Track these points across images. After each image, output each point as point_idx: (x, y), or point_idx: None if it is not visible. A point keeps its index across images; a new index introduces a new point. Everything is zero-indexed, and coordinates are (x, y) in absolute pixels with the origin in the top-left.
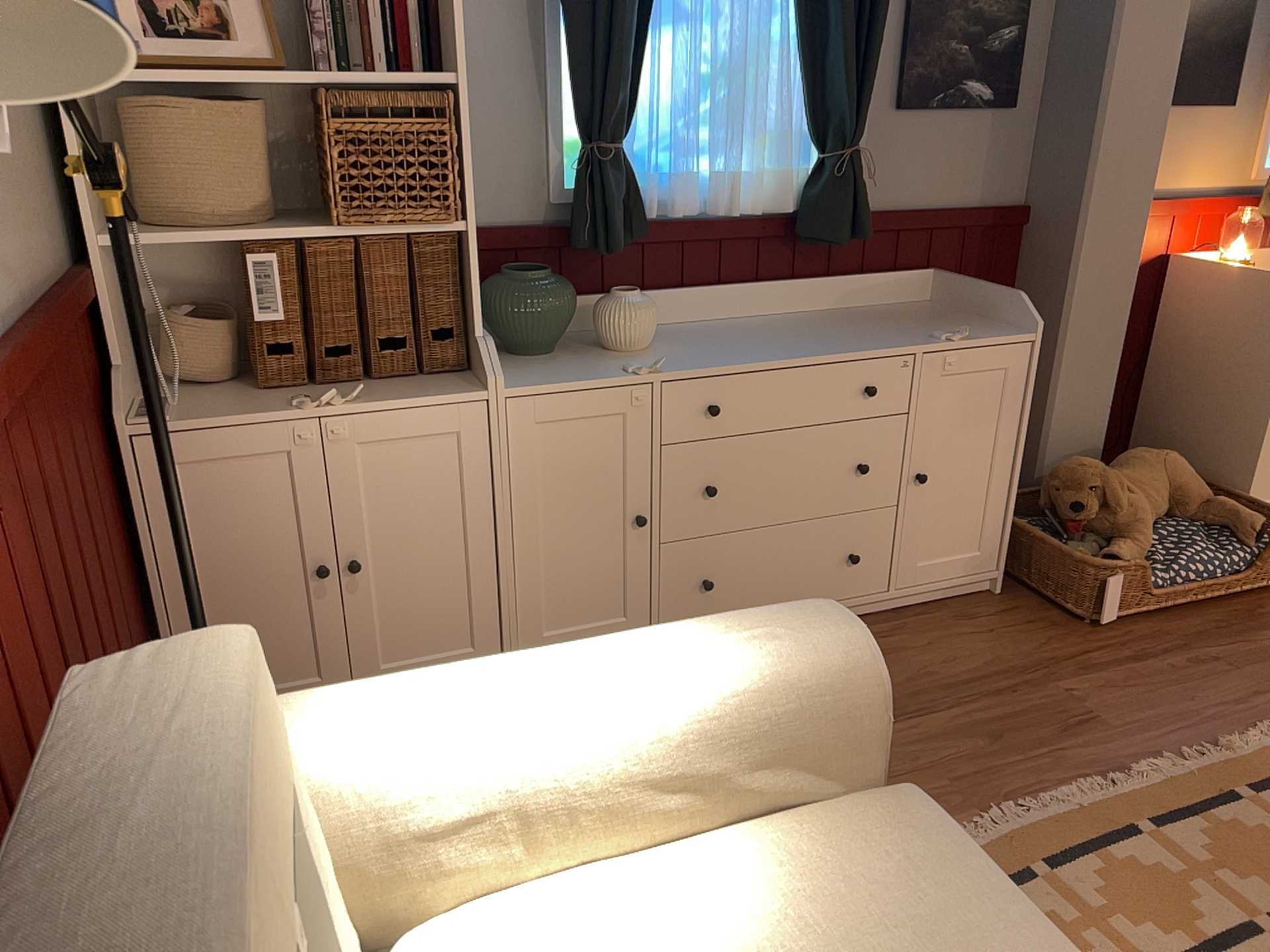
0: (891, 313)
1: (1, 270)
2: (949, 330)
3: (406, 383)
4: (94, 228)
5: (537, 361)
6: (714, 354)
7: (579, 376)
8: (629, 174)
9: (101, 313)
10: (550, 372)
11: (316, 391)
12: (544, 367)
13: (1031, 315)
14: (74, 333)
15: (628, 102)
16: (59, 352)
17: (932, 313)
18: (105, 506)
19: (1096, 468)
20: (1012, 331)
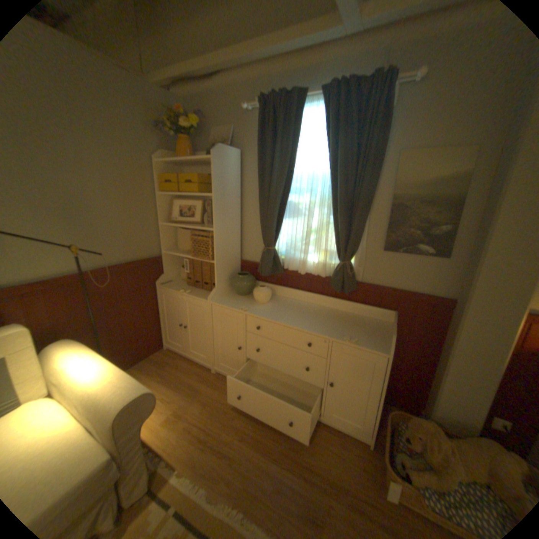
0: (362, 321)
1: (111, 256)
2: (356, 337)
3: (206, 292)
4: (163, 248)
5: (236, 297)
6: (272, 312)
7: (231, 304)
8: (276, 255)
9: (163, 263)
10: (230, 301)
11: (192, 288)
12: (233, 299)
13: (394, 347)
14: (147, 266)
15: (273, 237)
16: (132, 270)
17: (377, 328)
18: (145, 297)
19: (429, 431)
20: (384, 349)
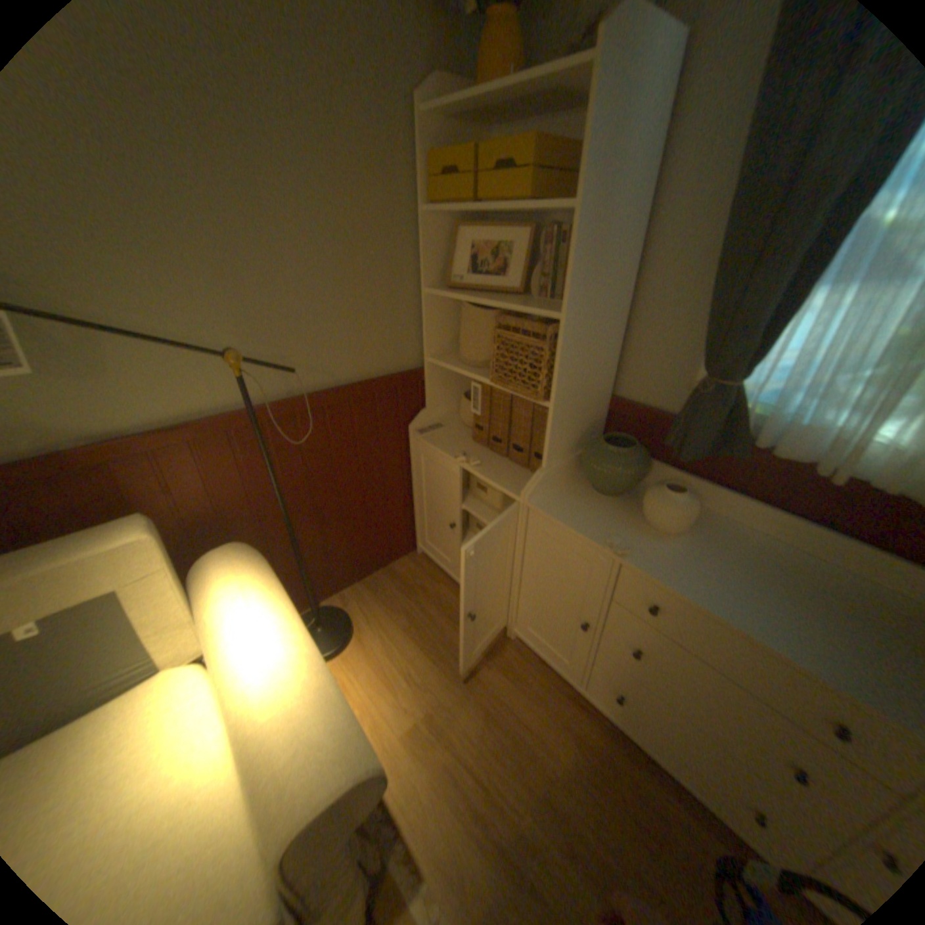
0: None
1: (321, 370)
2: None
3: (515, 470)
4: (429, 352)
5: (593, 497)
6: (704, 575)
7: (582, 523)
8: (742, 406)
9: (426, 385)
10: (577, 509)
11: (484, 452)
12: (585, 503)
13: None
14: (394, 392)
15: (755, 349)
16: (364, 400)
17: None
18: (387, 457)
19: None
20: None
